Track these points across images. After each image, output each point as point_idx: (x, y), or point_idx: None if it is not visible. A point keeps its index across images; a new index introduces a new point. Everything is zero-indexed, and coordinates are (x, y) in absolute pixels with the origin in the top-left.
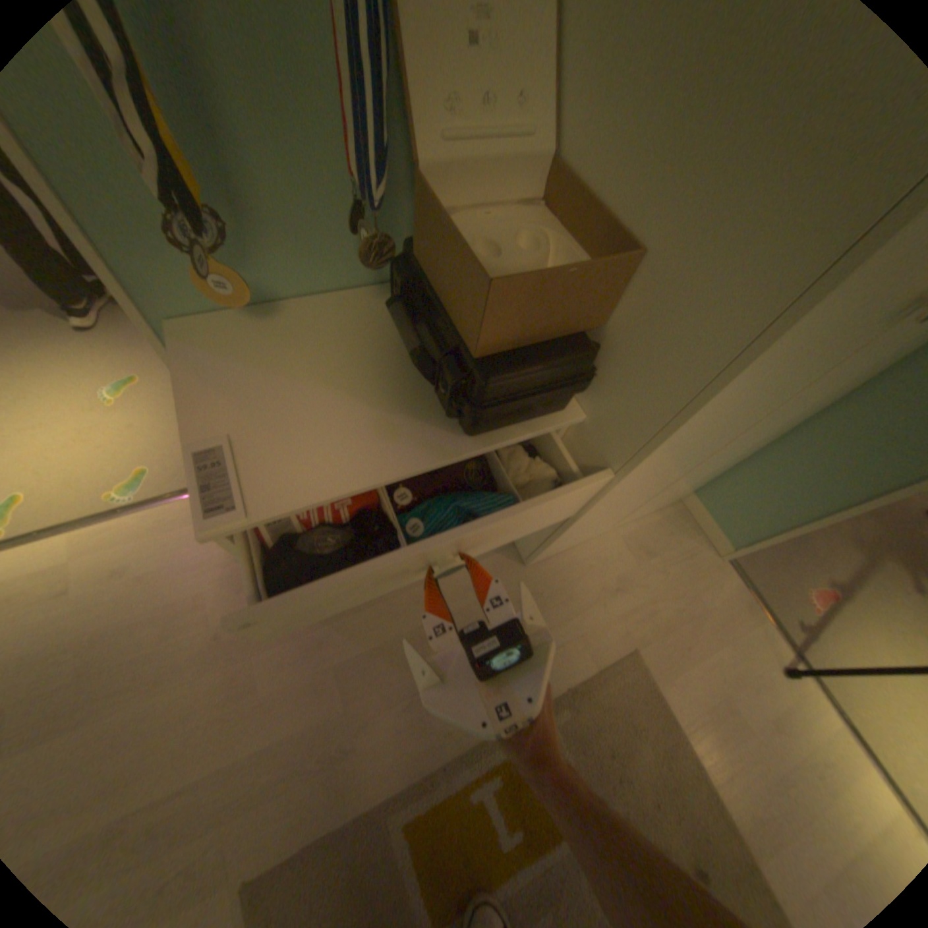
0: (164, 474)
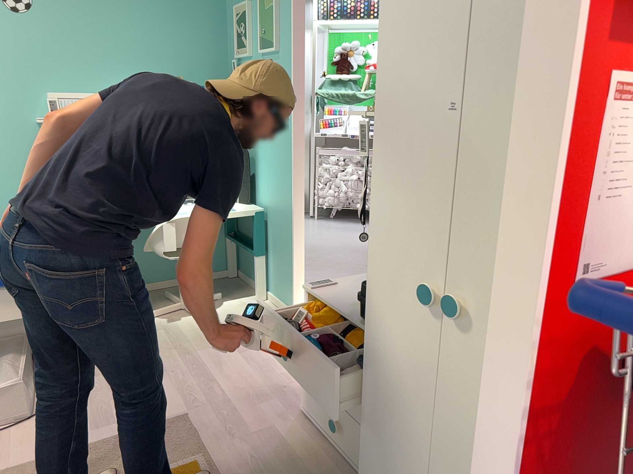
0: None
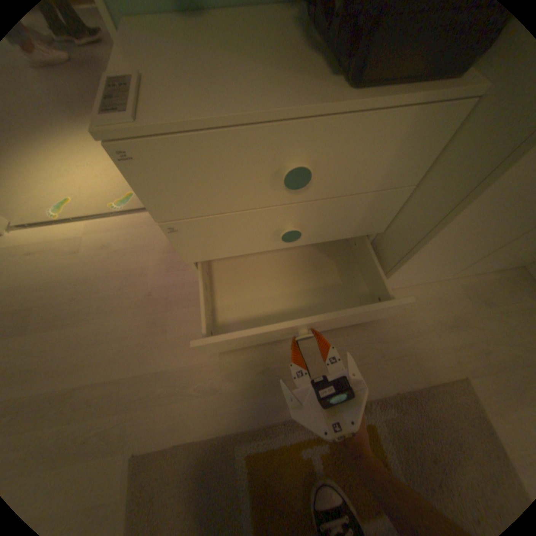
0: None
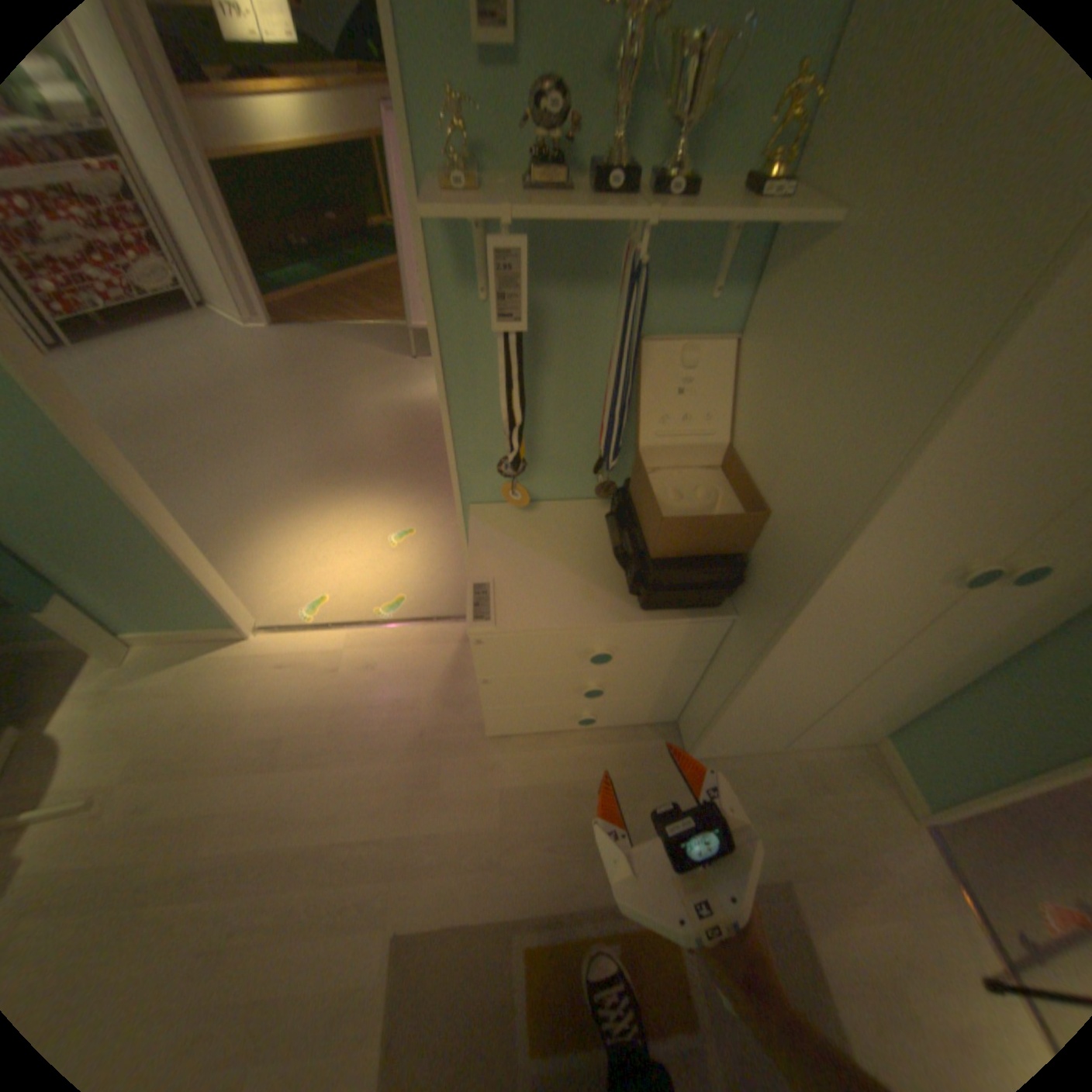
0: (416, 603)
